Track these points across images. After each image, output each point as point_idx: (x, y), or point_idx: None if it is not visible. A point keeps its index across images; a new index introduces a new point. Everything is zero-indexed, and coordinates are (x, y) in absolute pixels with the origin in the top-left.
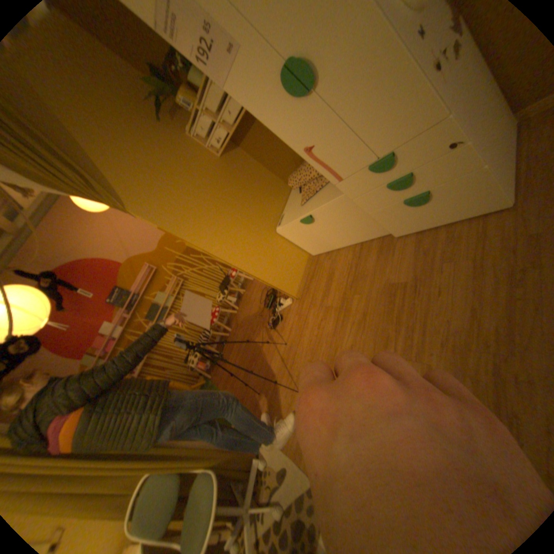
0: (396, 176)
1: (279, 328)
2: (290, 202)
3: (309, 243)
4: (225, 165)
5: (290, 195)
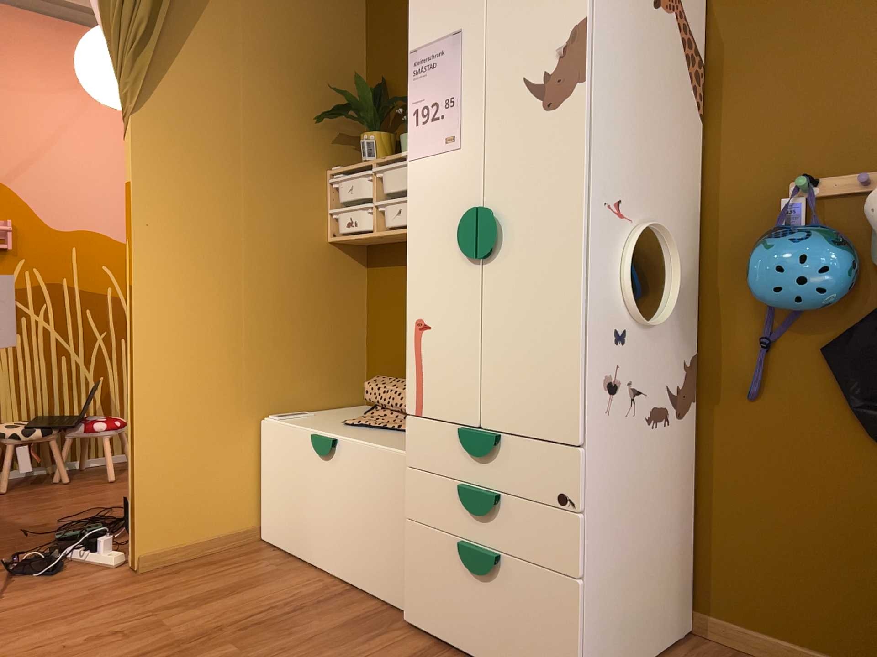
0: (479, 484)
1: (15, 584)
2: (334, 412)
3: (279, 503)
4: (319, 259)
5: (347, 409)
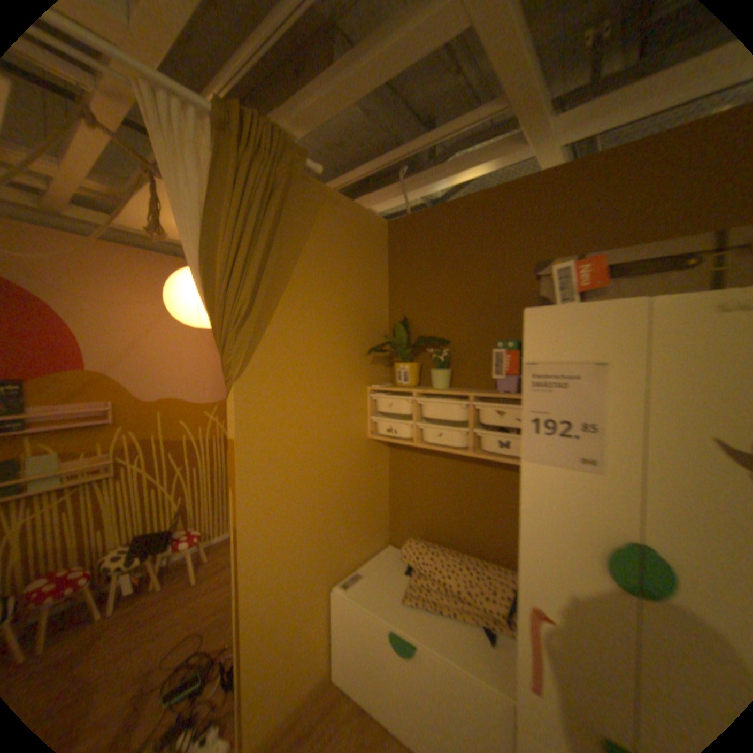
0: None
1: None
2: (378, 567)
3: (351, 663)
4: (363, 452)
5: (382, 556)
